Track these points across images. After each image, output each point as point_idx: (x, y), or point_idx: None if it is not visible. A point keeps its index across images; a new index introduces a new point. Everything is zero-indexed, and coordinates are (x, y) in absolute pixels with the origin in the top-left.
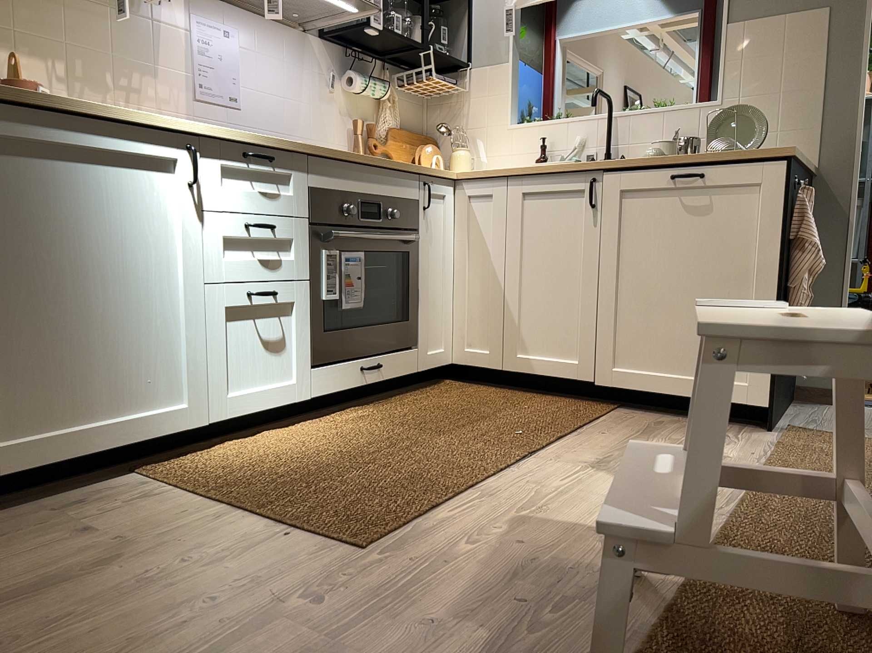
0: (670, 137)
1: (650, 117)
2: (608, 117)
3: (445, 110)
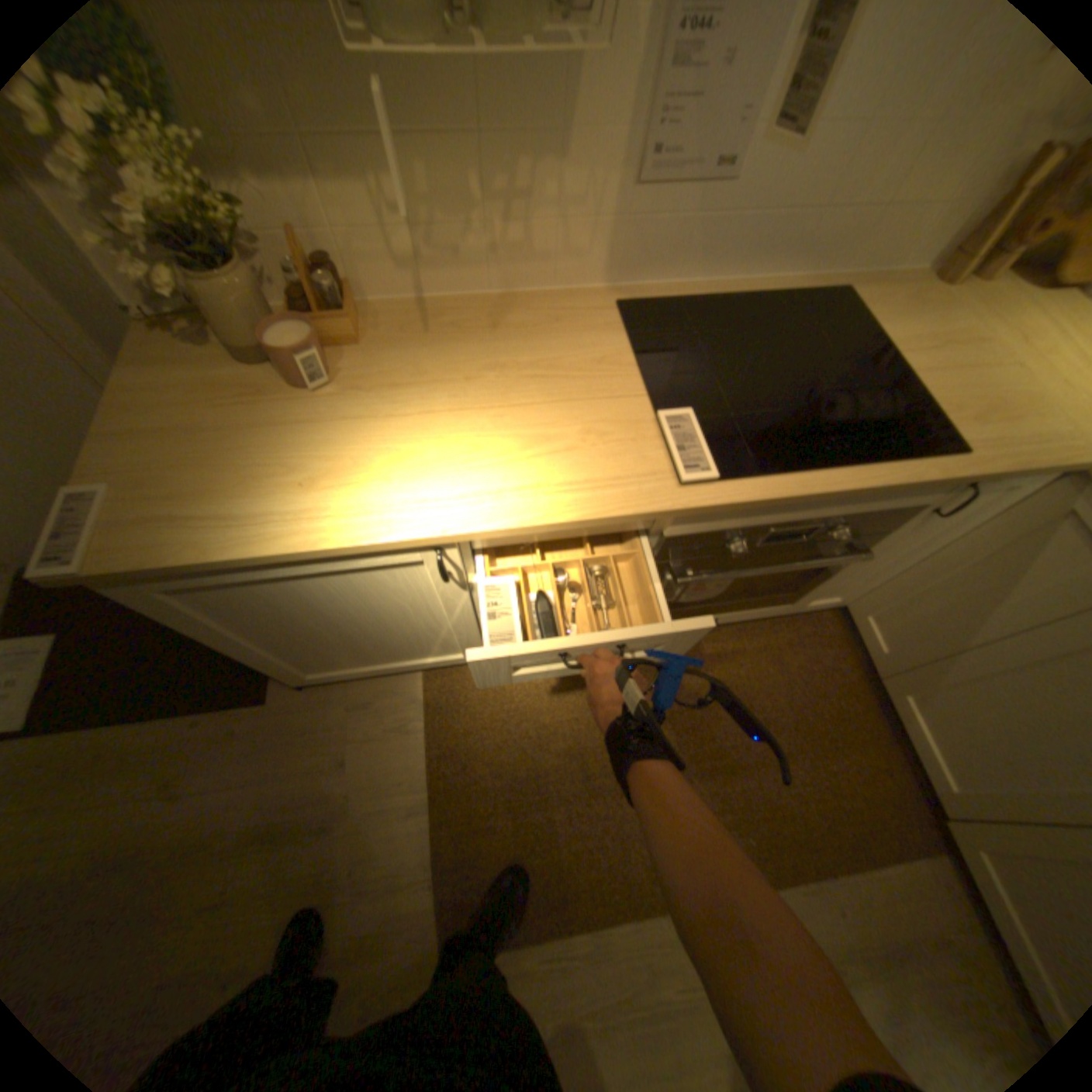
0: None
1: None
2: None
3: None
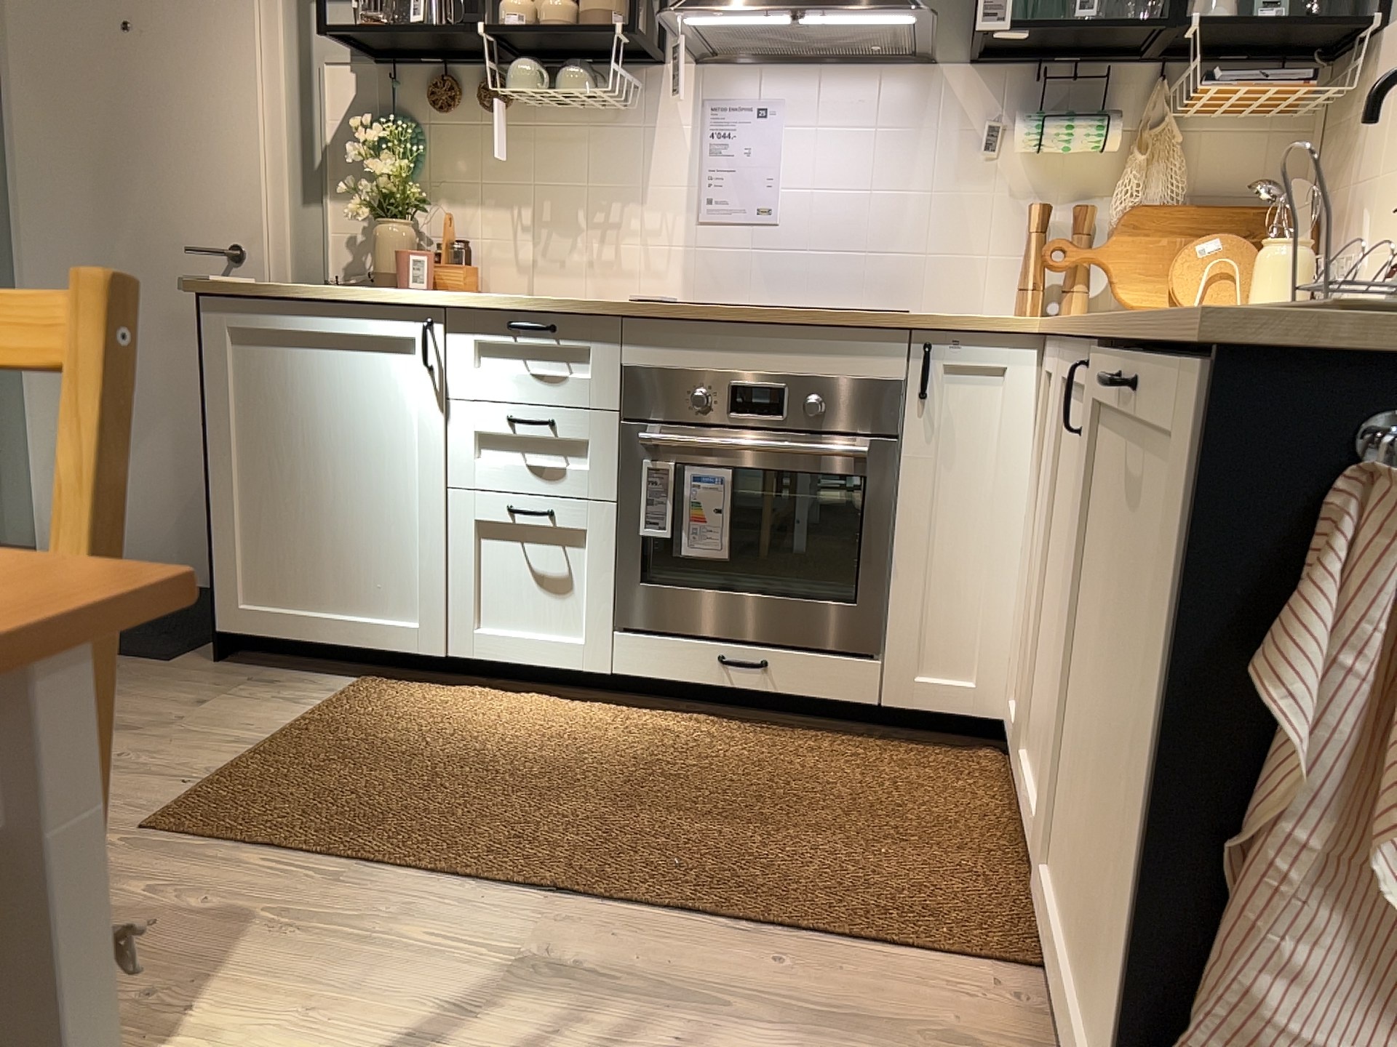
0: None
1: None
2: None
3: (1337, 140)
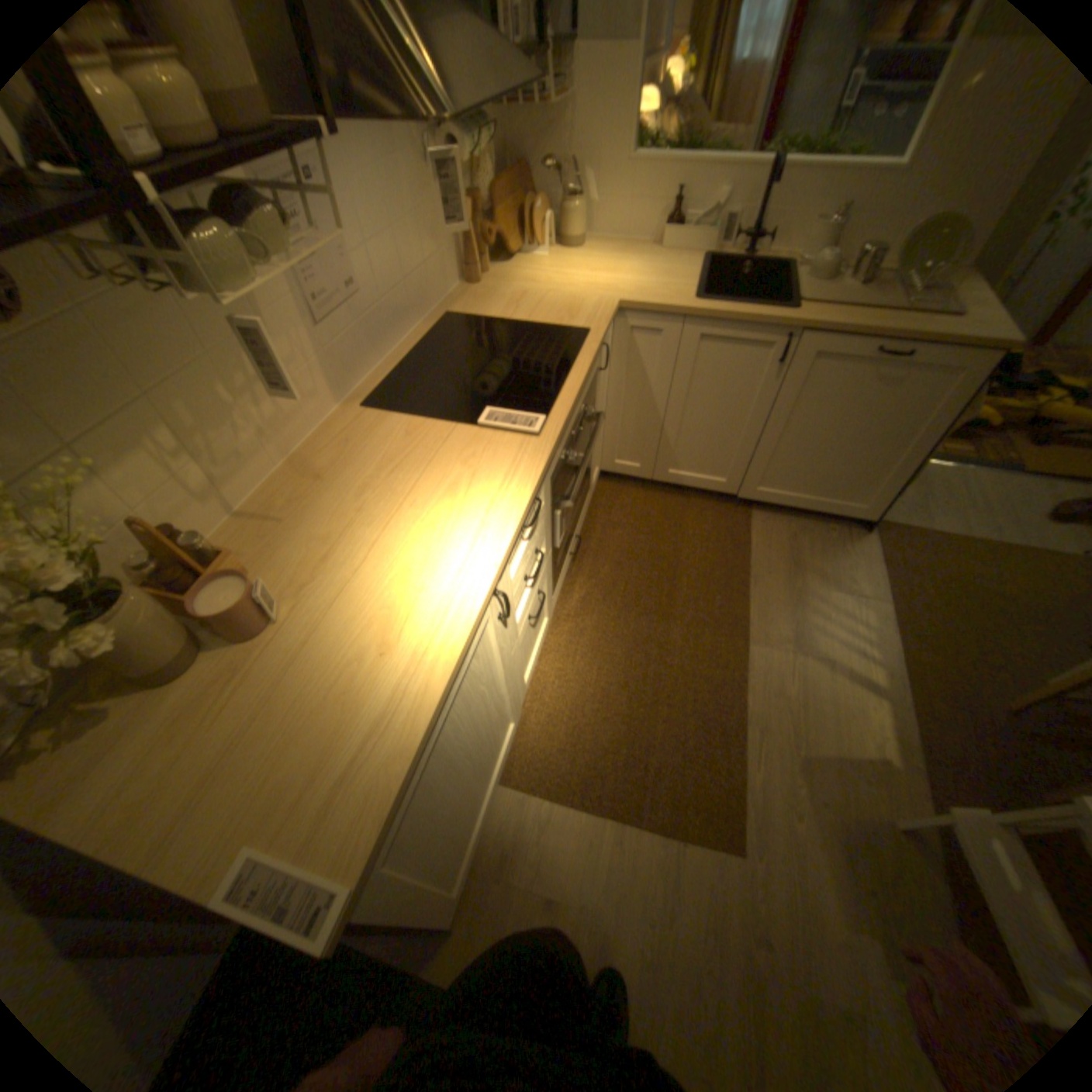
0: (836, 202)
1: (820, 170)
2: (773, 169)
3: (537, 109)
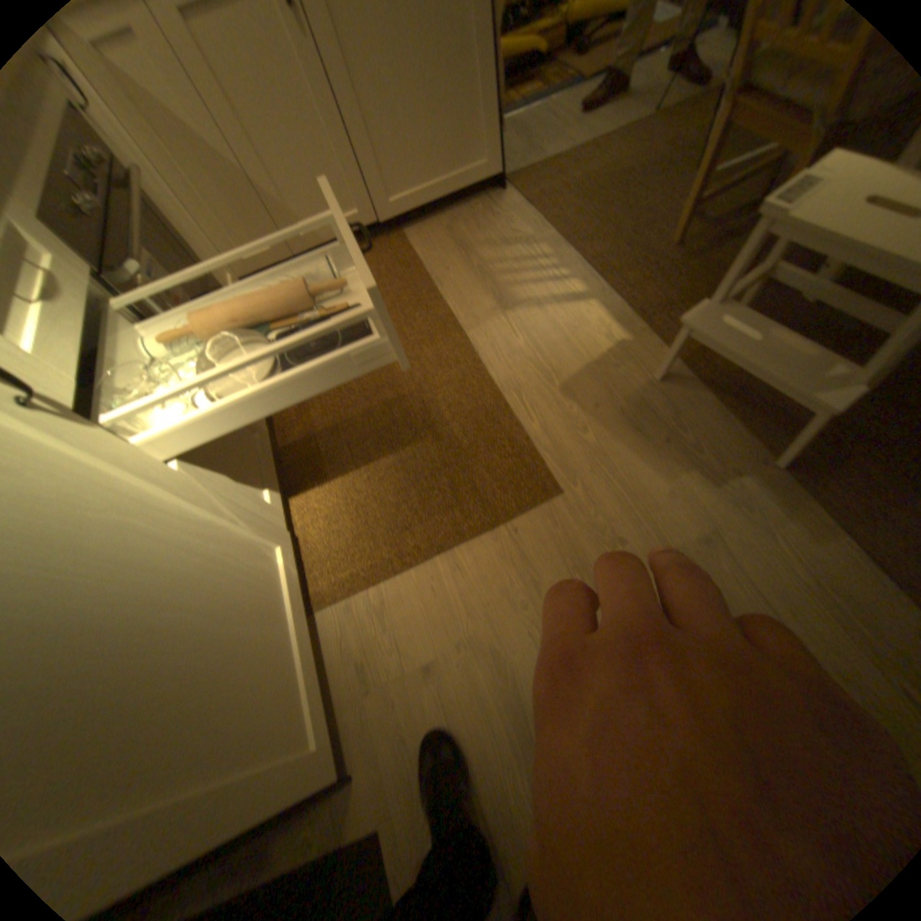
0: None
1: None
2: None
3: None
